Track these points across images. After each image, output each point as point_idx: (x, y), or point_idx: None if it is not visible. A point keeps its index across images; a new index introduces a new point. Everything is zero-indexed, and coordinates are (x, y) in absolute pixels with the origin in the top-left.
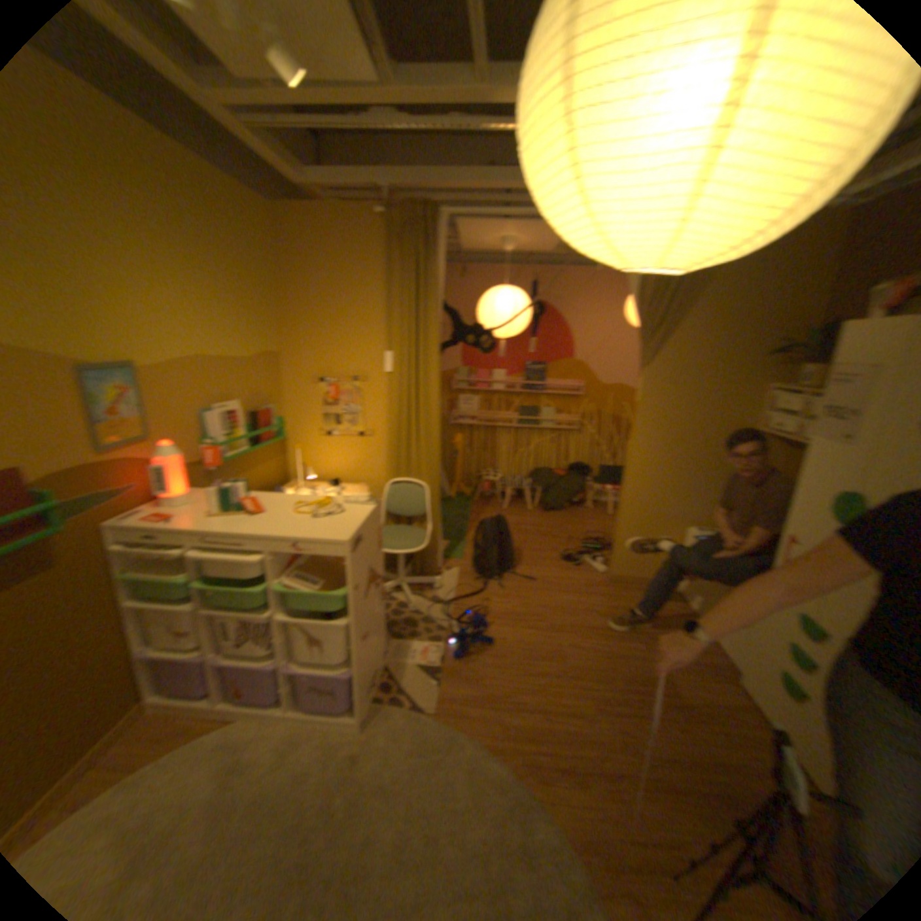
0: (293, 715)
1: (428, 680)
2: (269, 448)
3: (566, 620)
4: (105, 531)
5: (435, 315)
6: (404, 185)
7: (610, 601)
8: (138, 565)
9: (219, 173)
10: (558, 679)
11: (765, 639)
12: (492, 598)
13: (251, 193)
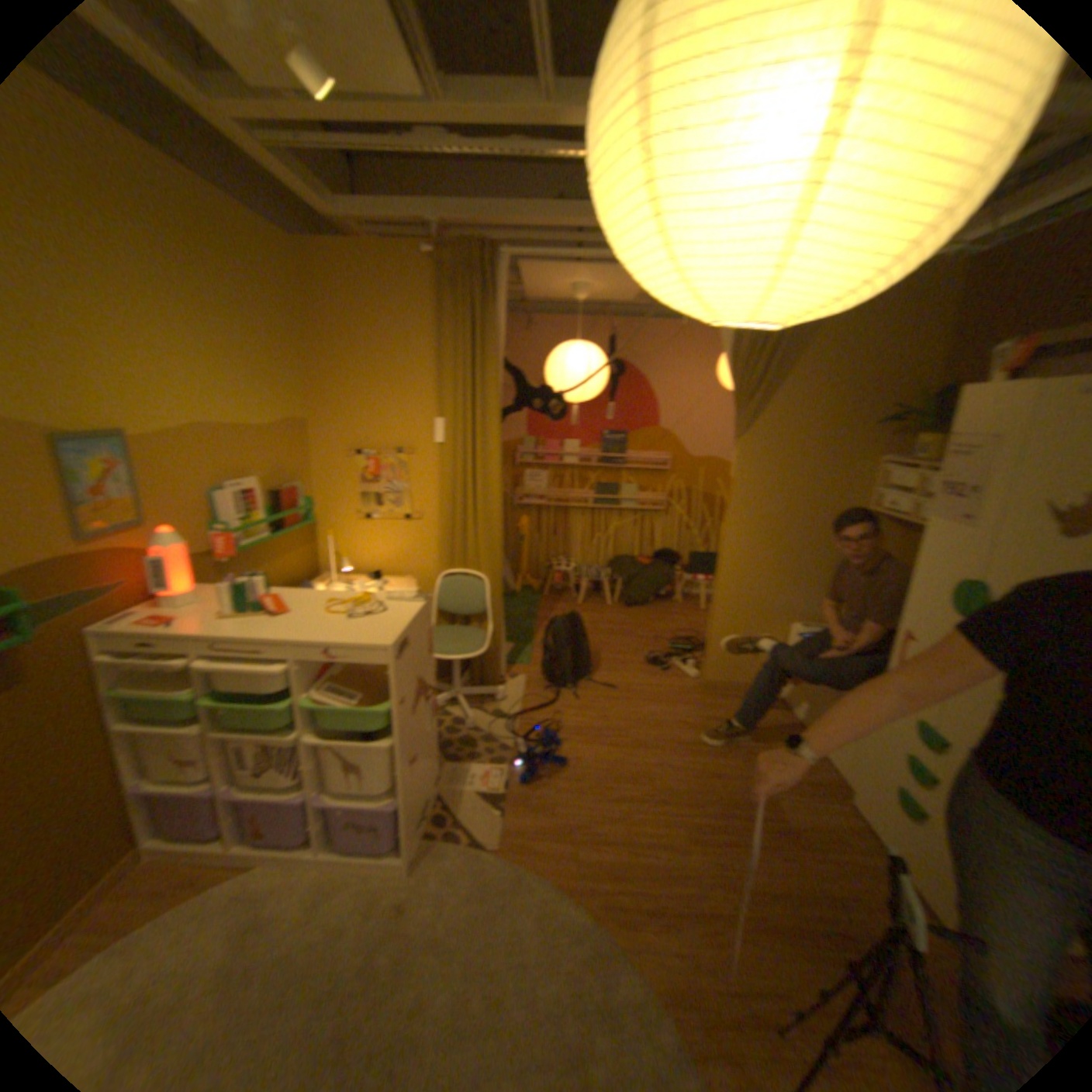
0: (325, 857)
1: (490, 811)
2: (295, 535)
3: (653, 735)
4: (89, 638)
5: (495, 375)
6: (456, 220)
7: (703, 711)
8: (131, 679)
9: (231, 201)
10: (643, 804)
11: (879, 750)
12: (565, 710)
13: (271, 226)
